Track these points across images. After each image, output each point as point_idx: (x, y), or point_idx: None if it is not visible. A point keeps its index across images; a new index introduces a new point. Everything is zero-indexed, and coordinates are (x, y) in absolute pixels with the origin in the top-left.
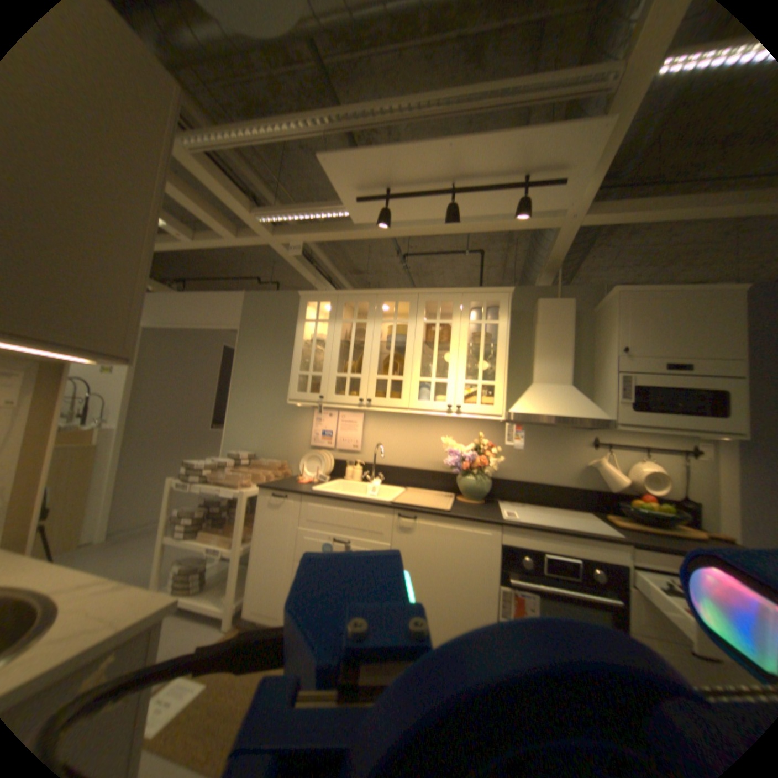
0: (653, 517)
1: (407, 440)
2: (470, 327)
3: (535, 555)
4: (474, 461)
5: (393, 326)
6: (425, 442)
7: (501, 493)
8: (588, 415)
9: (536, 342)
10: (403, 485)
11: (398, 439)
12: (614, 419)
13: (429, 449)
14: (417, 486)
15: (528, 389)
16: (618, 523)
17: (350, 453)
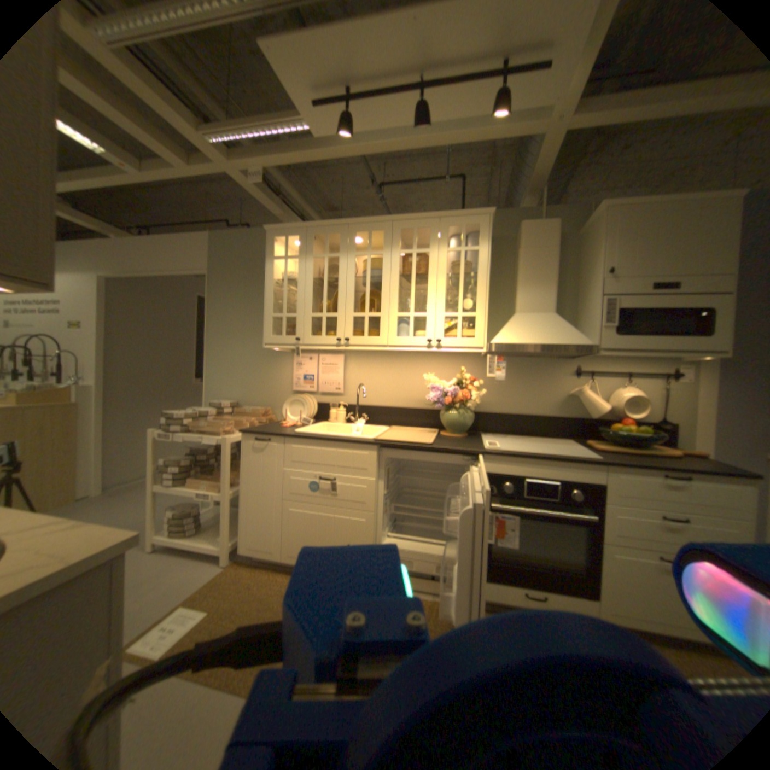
0: (631, 439)
1: (390, 380)
2: (450, 257)
3: (516, 480)
4: (456, 396)
5: (368, 260)
6: (408, 381)
7: (484, 426)
8: (571, 342)
9: (519, 269)
10: (388, 424)
11: (381, 379)
12: (597, 344)
13: (412, 387)
14: (401, 425)
15: (510, 320)
16: (597, 447)
17: (333, 396)
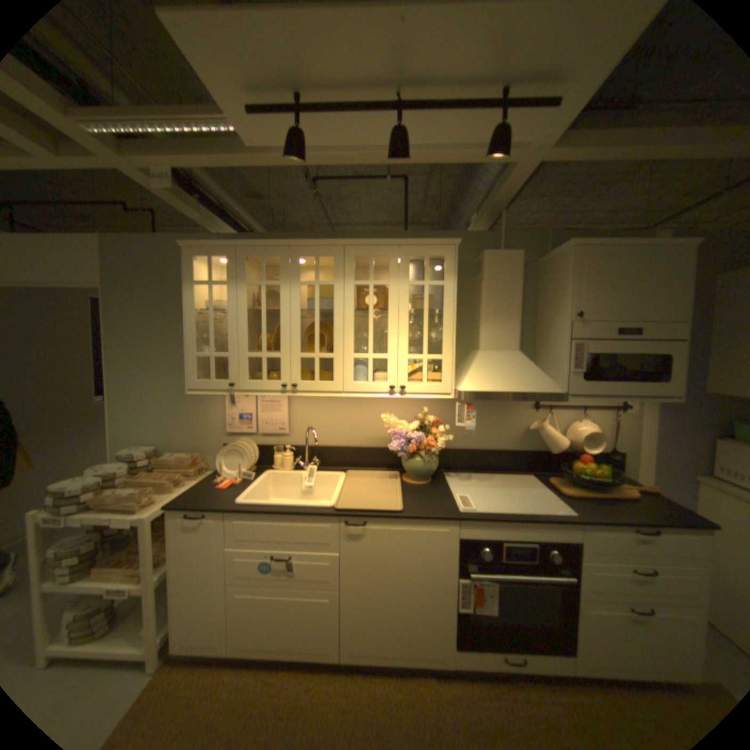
0: (595, 481)
1: (343, 418)
2: (409, 285)
3: (496, 547)
4: (423, 444)
5: (315, 287)
6: (364, 419)
7: (447, 464)
8: (543, 390)
9: (484, 303)
10: (343, 468)
11: (333, 418)
12: (567, 391)
13: (369, 426)
14: (358, 467)
15: (477, 360)
16: (563, 490)
17: (278, 438)
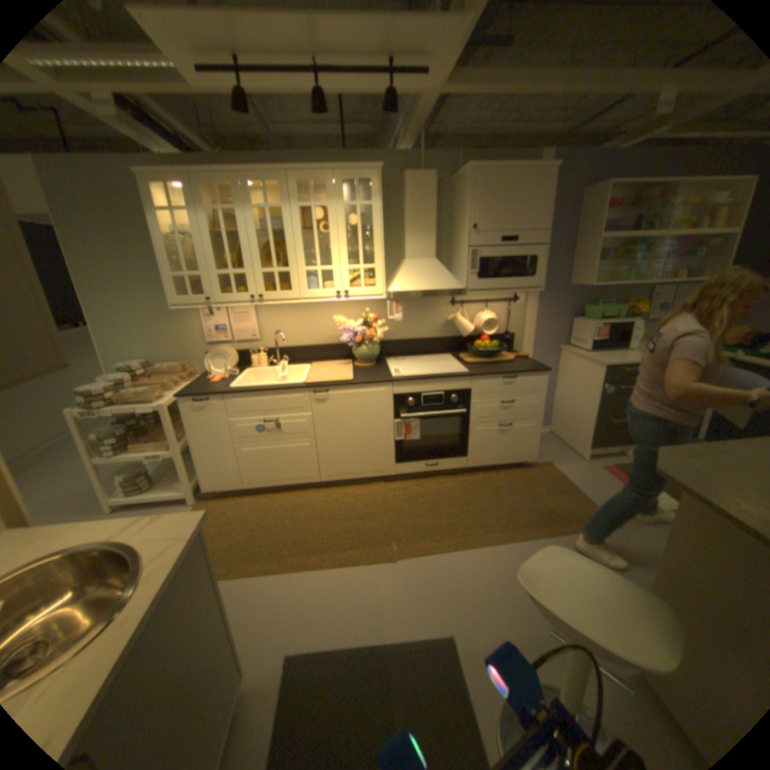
0: (487, 352)
1: (303, 323)
2: (345, 205)
3: (416, 397)
4: (366, 336)
5: (264, 209)
6: (320, 322)
7: (387, 353)
8: (448, 288)
9: (406, 219)
10: (308, 362)
11: (295, 324)
12: (466, 287)
13: (325, 328)
14: (320, 361)
15: (403, 267)
16: (466, 360)
17: (251, 344)
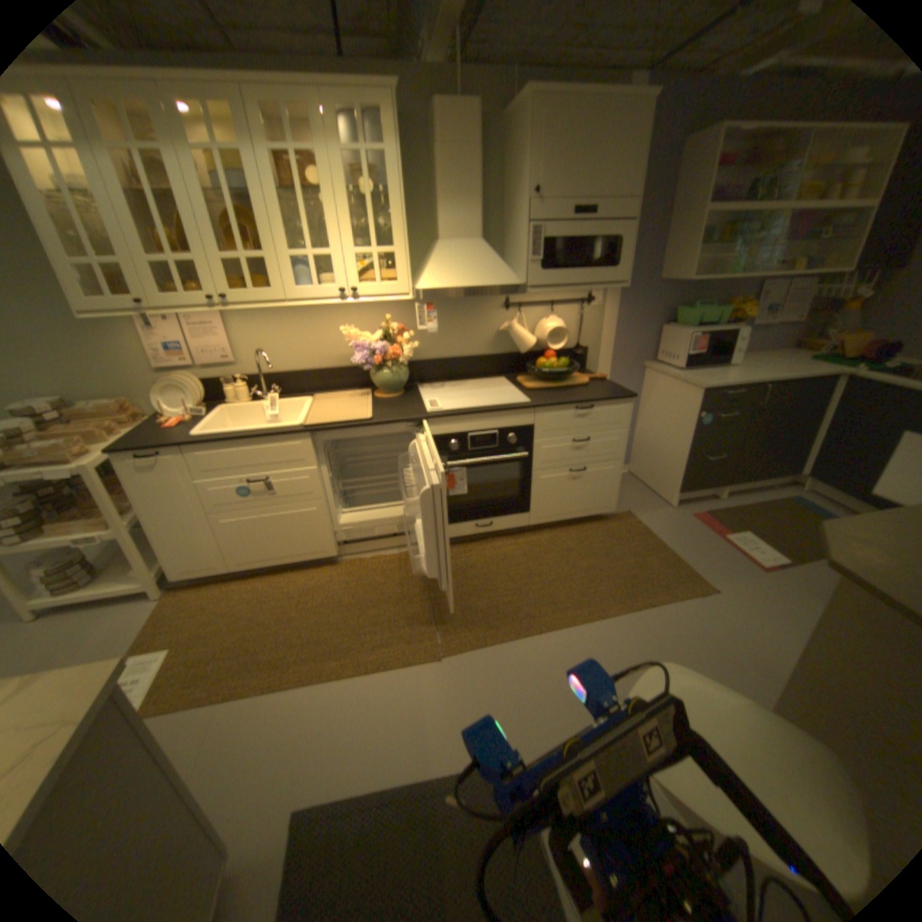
0: (553, 374)
1: (298, 338)
2: (345, 153)
3: (461, 439)
4: (388, 355)
5: (215, 156)
6: (322, 336)
7: (420, 378)
8: (501, 284)
9: (438, 178)
10: (310, 394)
11: (285, 339)
12: (525, 283)
13: (330, 344)
14: (327, 392)
15: (436, 253)
16: (526, 386)
17: (223, 370)
